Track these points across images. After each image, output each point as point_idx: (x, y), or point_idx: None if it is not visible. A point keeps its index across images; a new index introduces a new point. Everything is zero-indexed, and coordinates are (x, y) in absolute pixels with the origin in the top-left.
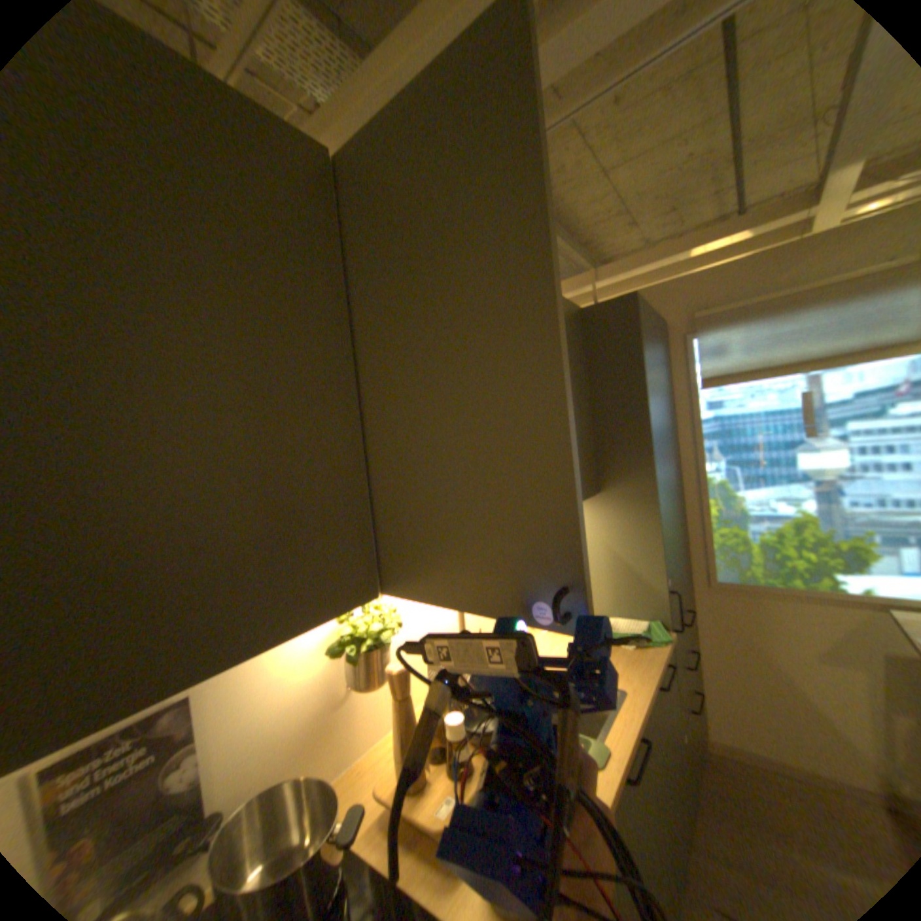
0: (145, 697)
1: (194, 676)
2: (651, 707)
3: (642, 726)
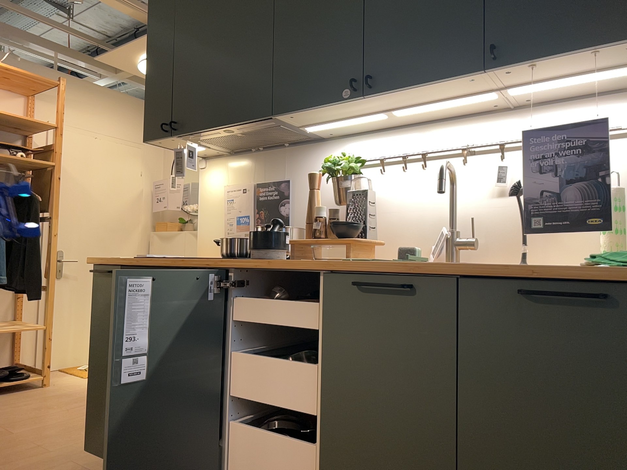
0: (215, 129)
1: (223, 127)
2: (448, 270)
3: (410, 269)
